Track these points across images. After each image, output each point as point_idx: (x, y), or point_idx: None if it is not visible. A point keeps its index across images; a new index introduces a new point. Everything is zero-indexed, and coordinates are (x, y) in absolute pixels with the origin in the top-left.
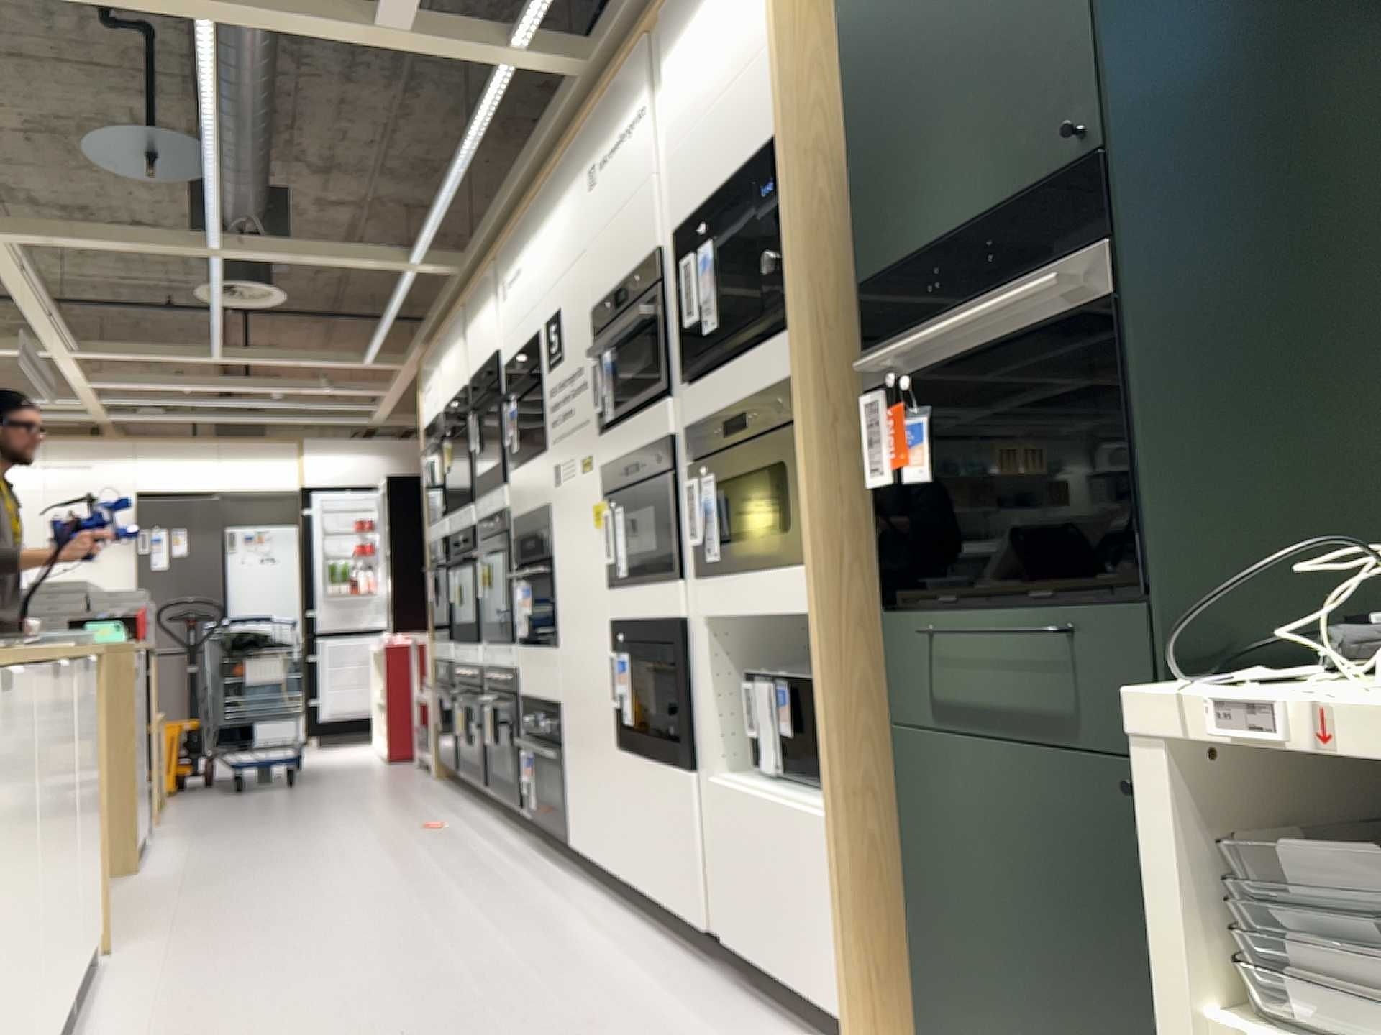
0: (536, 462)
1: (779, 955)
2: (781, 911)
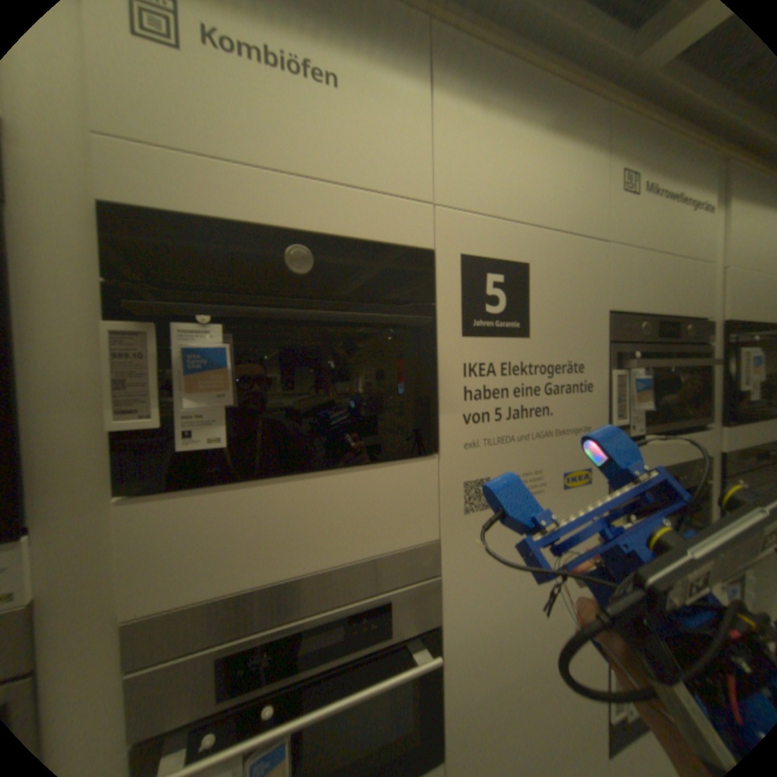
0: (381, 476)
1: None
2: None
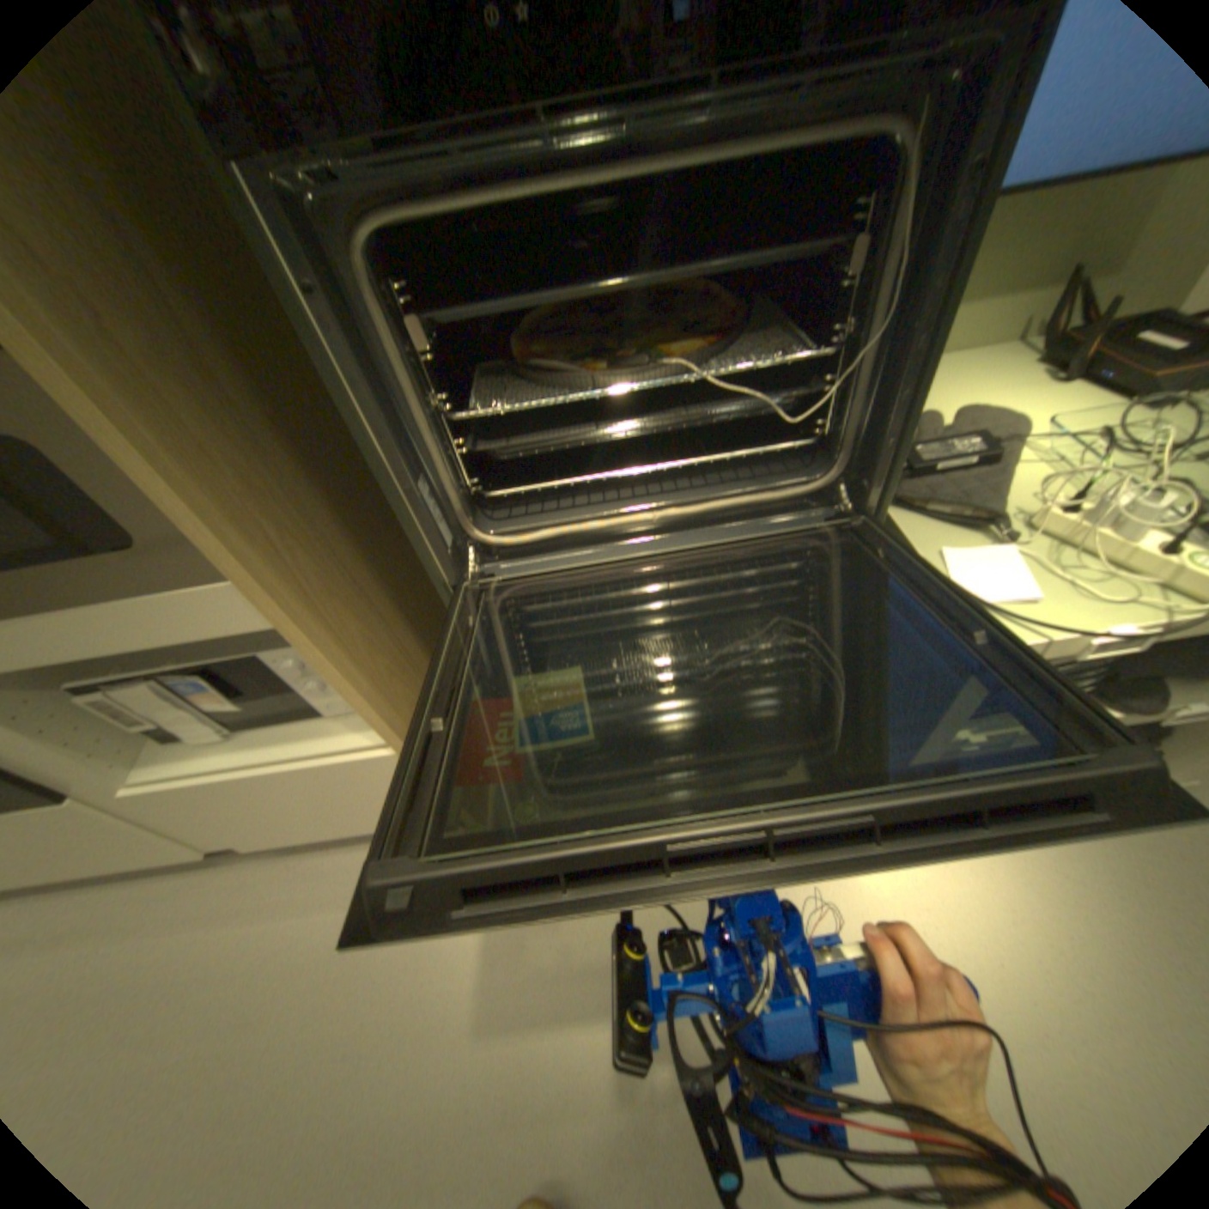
0: None
1: (334, 830)
2: (325, 815)
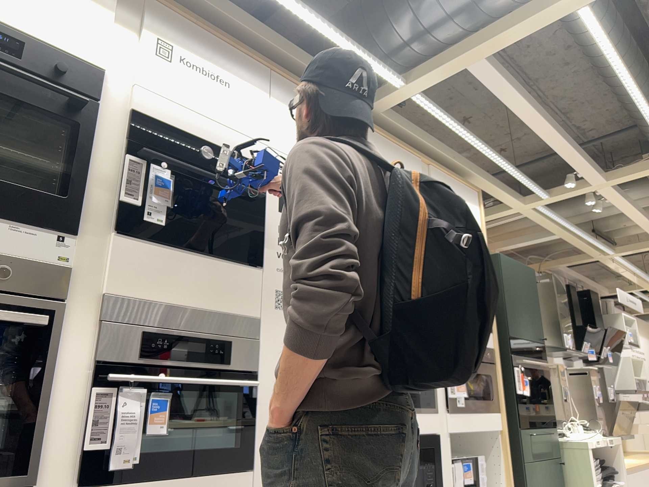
0: (237, 267)
1: None
2: None
